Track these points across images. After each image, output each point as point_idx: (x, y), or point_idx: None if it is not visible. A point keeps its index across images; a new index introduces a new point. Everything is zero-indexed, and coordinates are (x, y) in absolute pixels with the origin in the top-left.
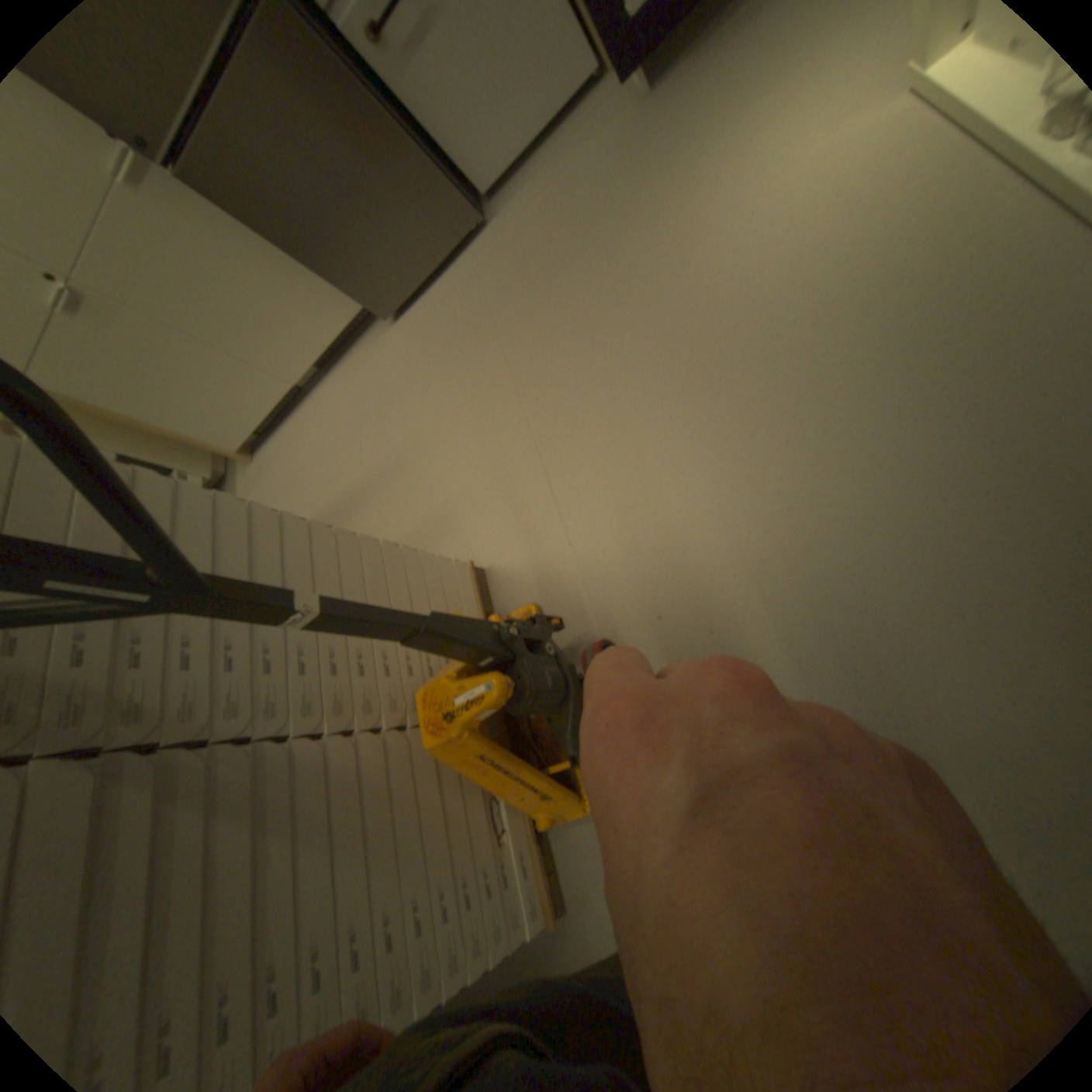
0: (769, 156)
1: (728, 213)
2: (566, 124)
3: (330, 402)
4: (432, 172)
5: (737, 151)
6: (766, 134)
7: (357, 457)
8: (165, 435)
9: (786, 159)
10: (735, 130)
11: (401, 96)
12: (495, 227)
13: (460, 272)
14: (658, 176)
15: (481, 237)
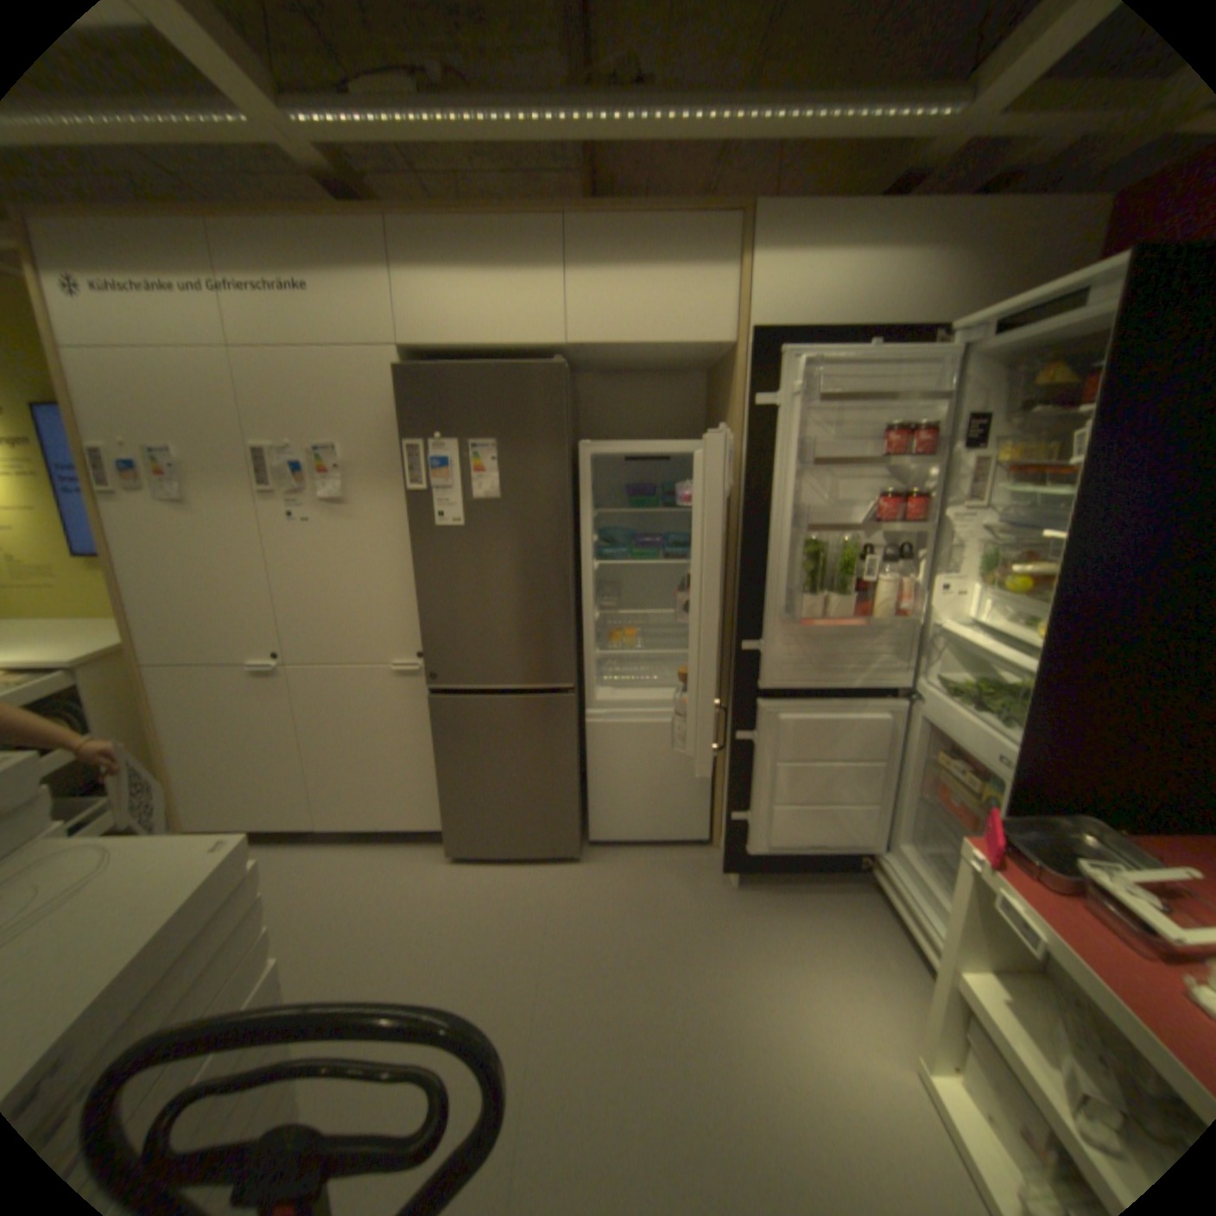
0: (812, 1036)
1: (773, 1058)
2: (670, 854)
3: (326, 874)
4: (571, 813)
5: (789, 1006)
6: (812, 1014)
7: (301, 967)
8: (157, 771)
9: (824, 1052)
10: (790, 986)
11: (586, 763)
12: (582, 874)
13: (533, 880)
14: (725, 965)
15: (567, 869)
